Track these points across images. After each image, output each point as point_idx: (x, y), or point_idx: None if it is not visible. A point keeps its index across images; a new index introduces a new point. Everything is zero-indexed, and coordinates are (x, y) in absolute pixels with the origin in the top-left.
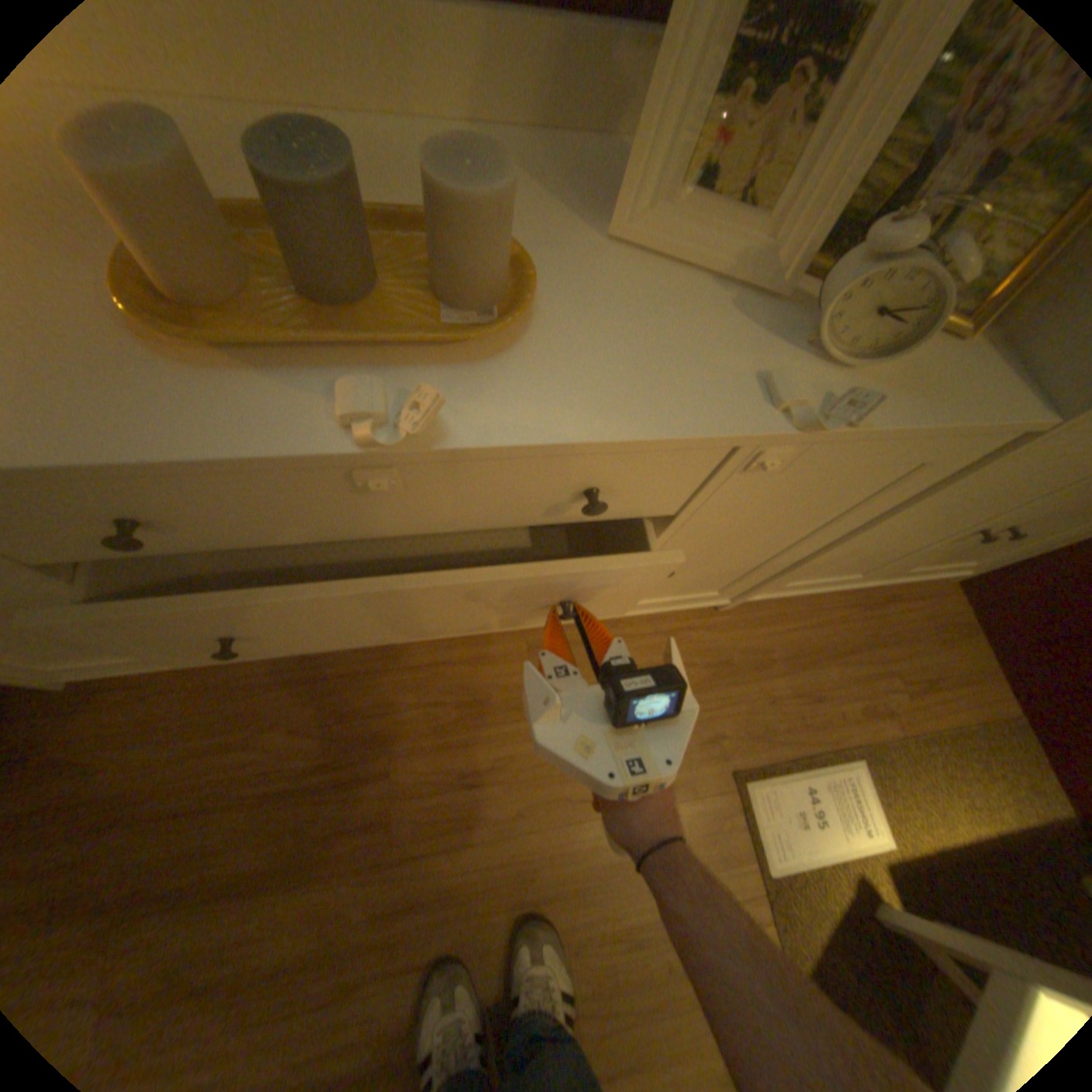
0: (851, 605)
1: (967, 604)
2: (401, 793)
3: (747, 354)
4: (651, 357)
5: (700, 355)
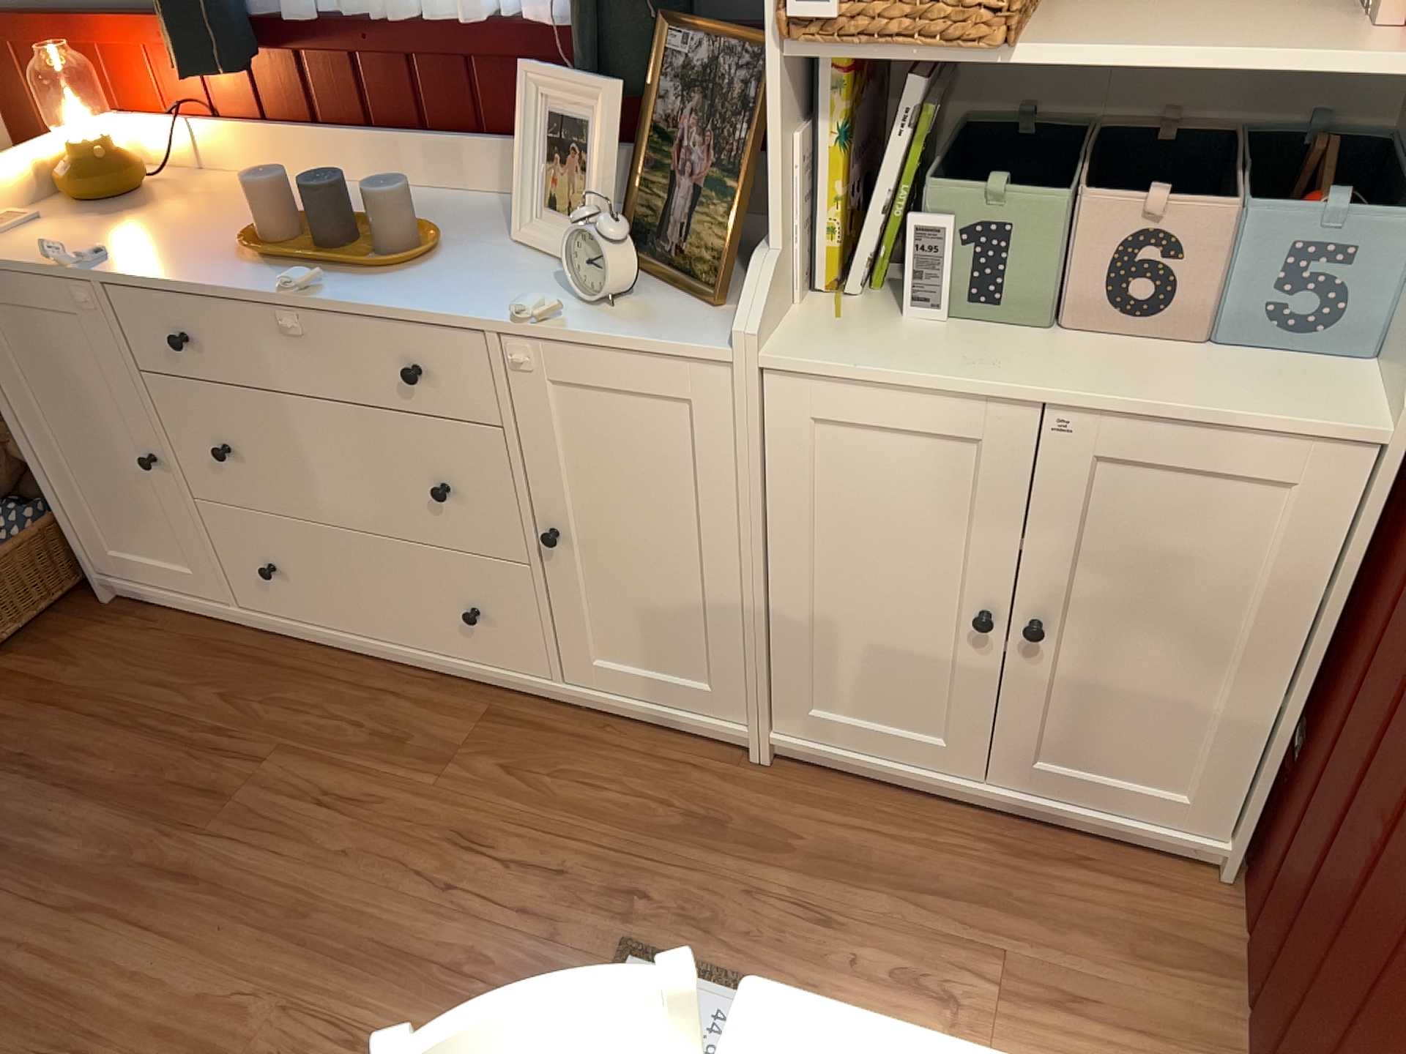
0: (982, 831)
1: (1234, 913)
2: (270, 774)
3: (533, 296)
4: (470, 290)
5: (501, 293)
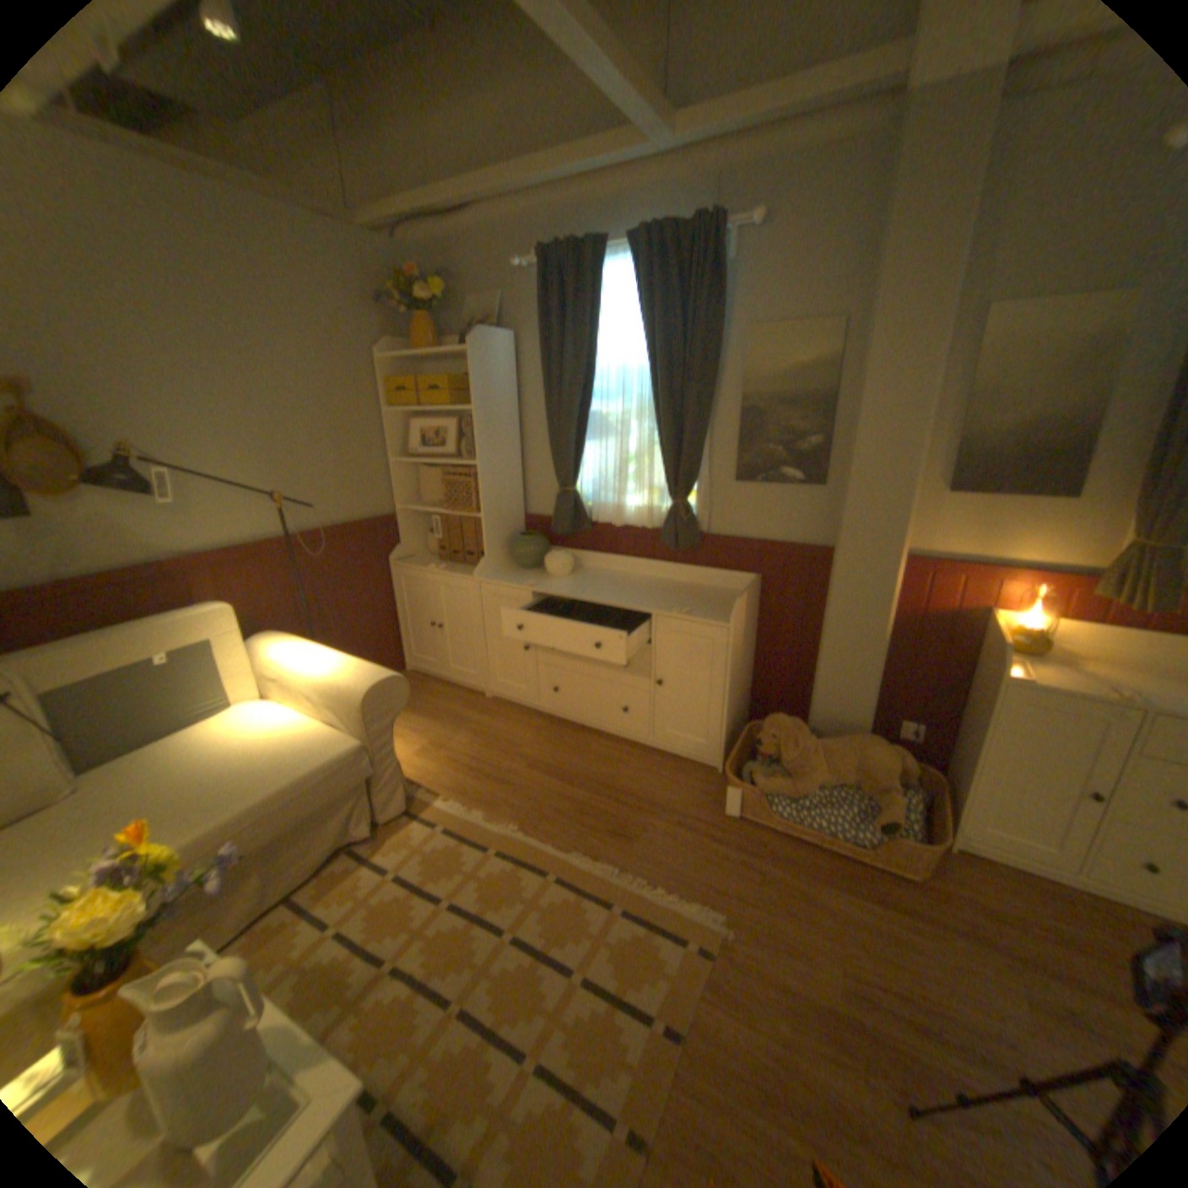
0: None
1: None
2: None
3: None
4: None
5: None
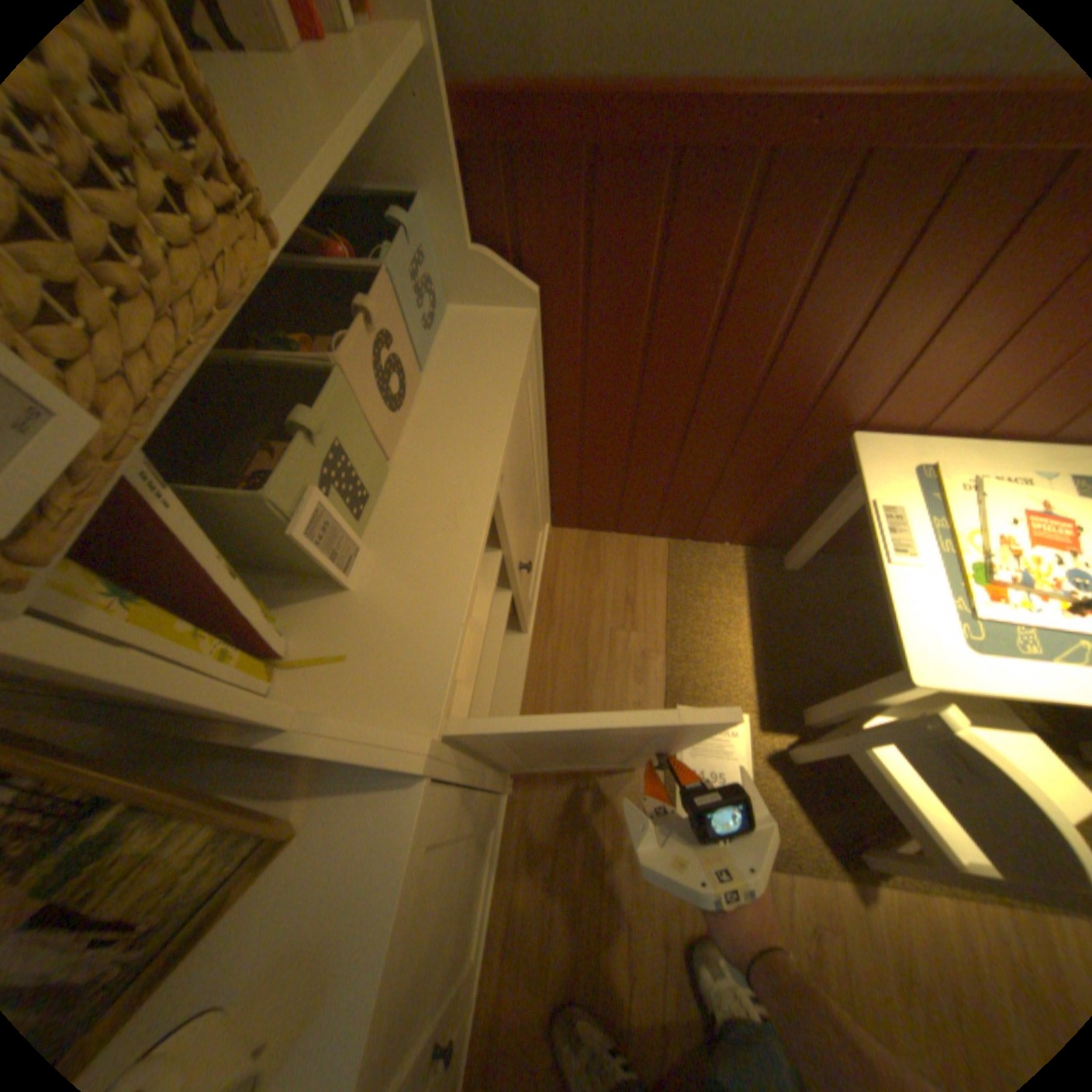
0: (542, 639)
1: (569, 530)
2: None
3: None
4: None
5: None
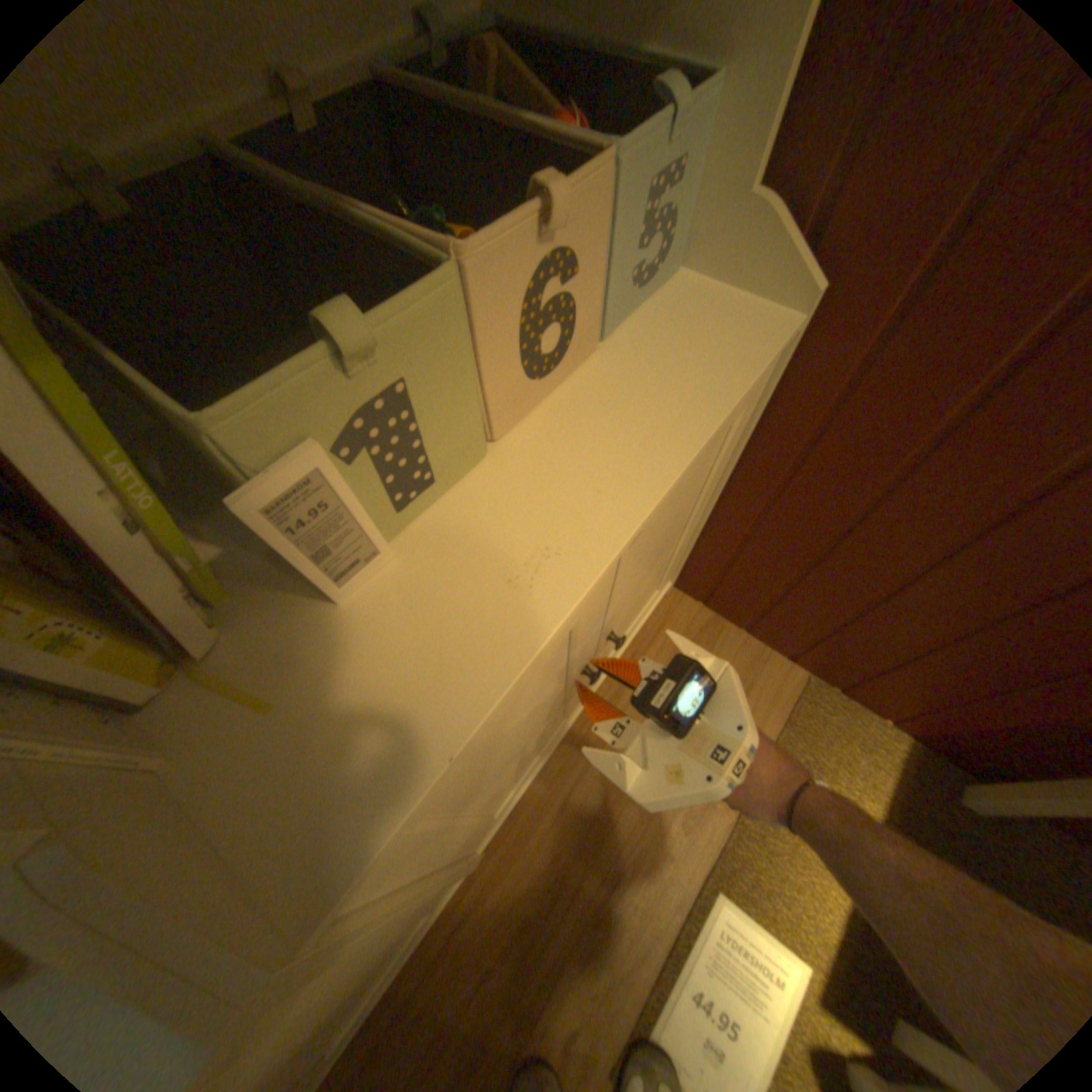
0: None
1: (693, 600)
2: None
3: None
4: None
5: None
